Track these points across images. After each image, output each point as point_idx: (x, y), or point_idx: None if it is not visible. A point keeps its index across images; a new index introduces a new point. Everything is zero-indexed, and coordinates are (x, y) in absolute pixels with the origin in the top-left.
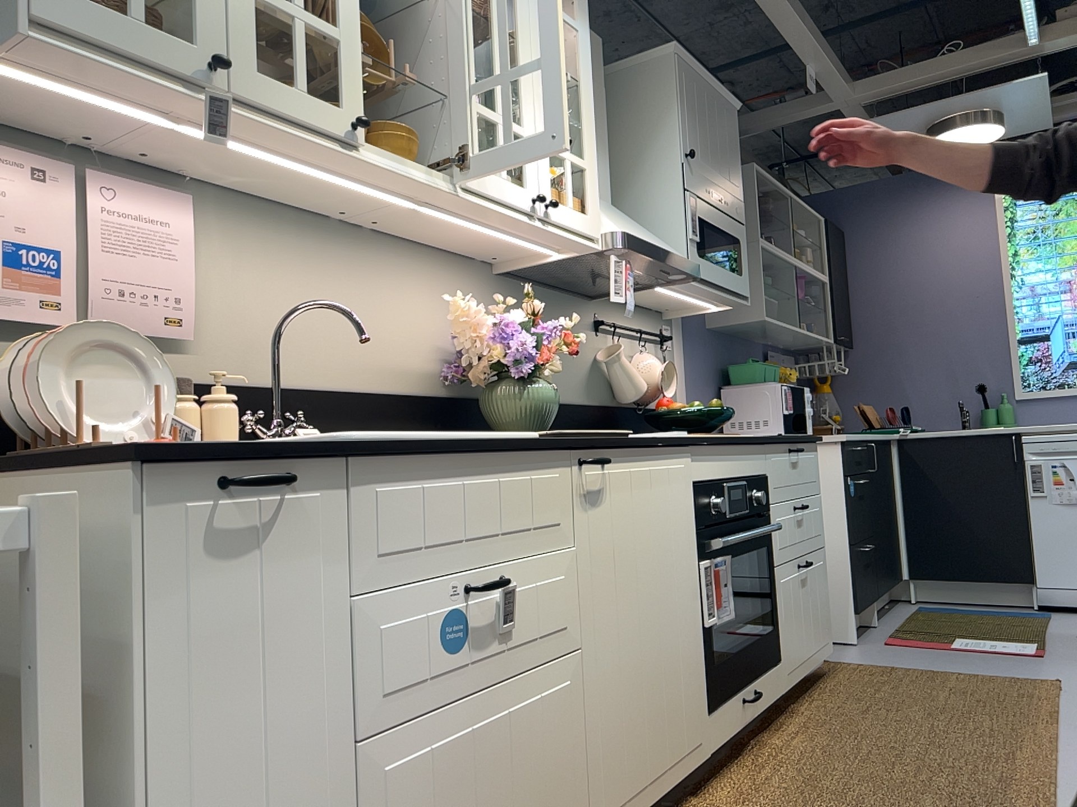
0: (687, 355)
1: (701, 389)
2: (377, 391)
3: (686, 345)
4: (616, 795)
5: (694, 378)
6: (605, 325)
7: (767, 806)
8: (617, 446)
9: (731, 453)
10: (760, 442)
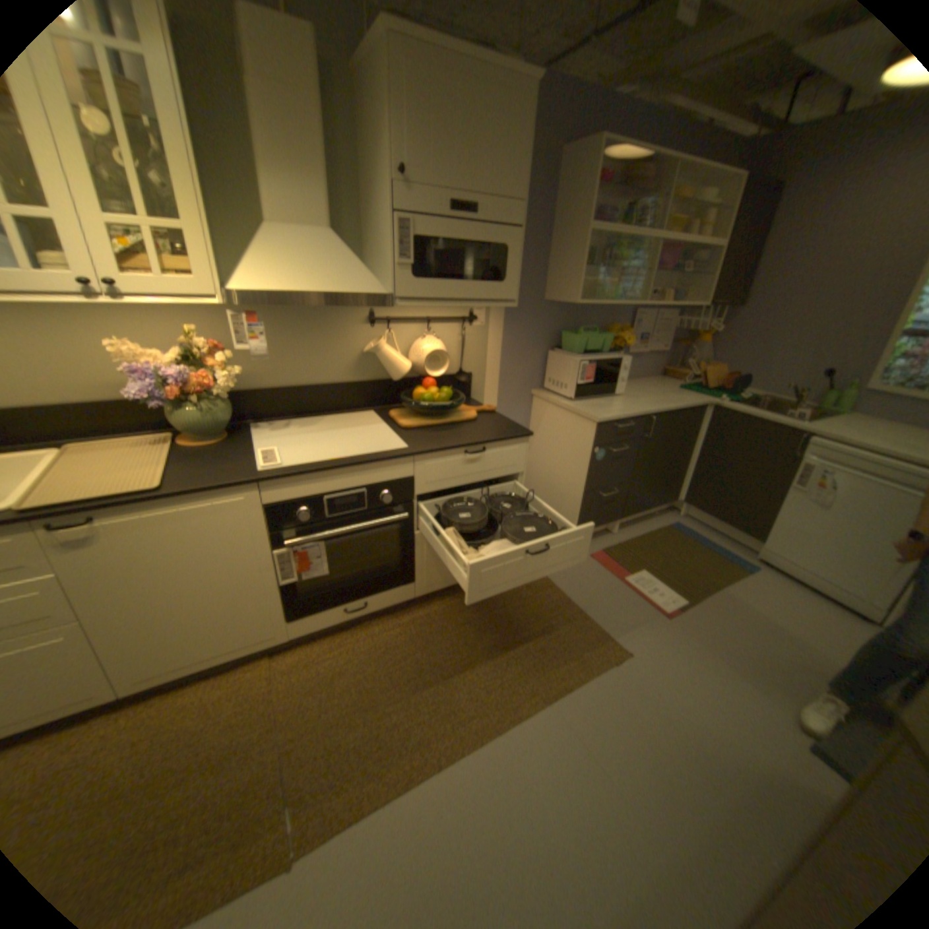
0: (503, 327)
1: (520, 352)
2: (94, 400)
3: (504, 318)
4: (148, 672)
5: (511, 344)
6: (375, 320)
7: (289, 684)
8: (107, 507)
9: (339, 473)
10: (392, 459)
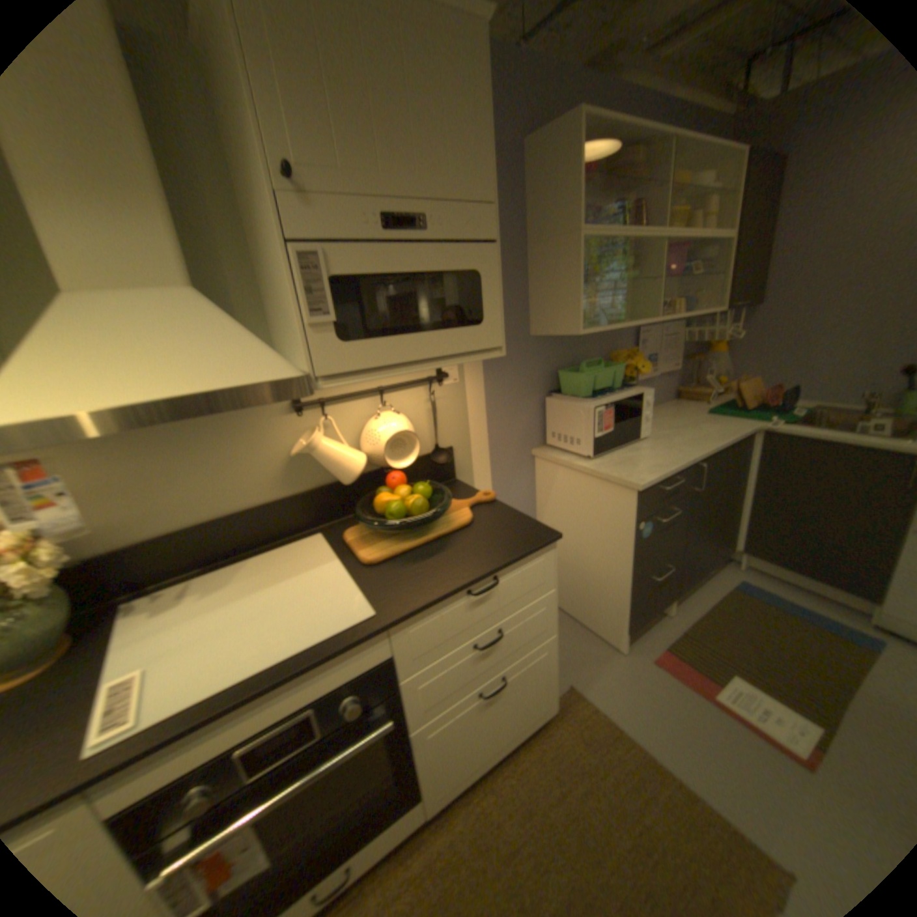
0: (483, 380)
1: (509, 407)
2: None
3: (482, 368)
4: None
5: (497, 399)
6: (300, 405)
7: None
8: None
9: (252, 705)
10: (347, 650)
